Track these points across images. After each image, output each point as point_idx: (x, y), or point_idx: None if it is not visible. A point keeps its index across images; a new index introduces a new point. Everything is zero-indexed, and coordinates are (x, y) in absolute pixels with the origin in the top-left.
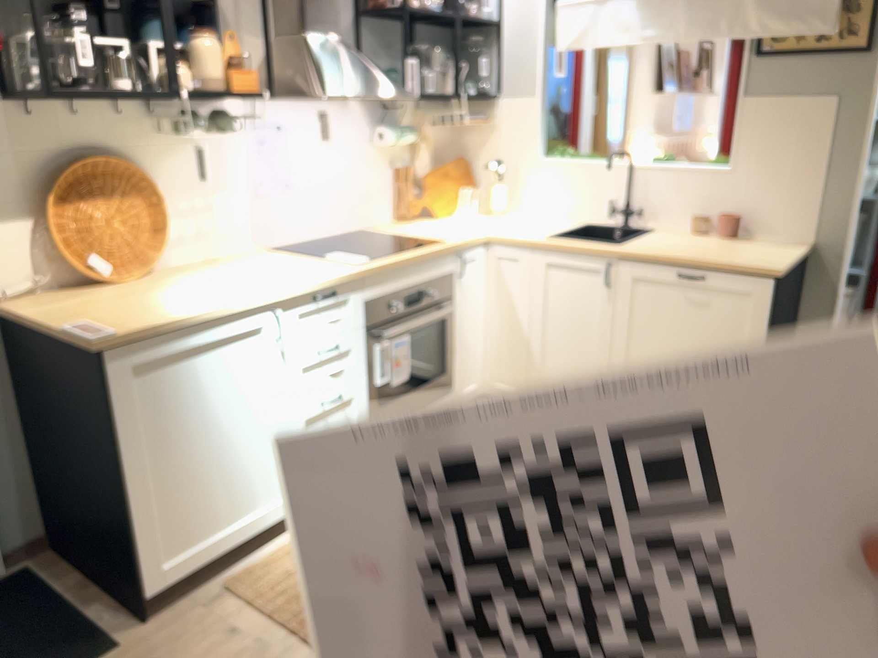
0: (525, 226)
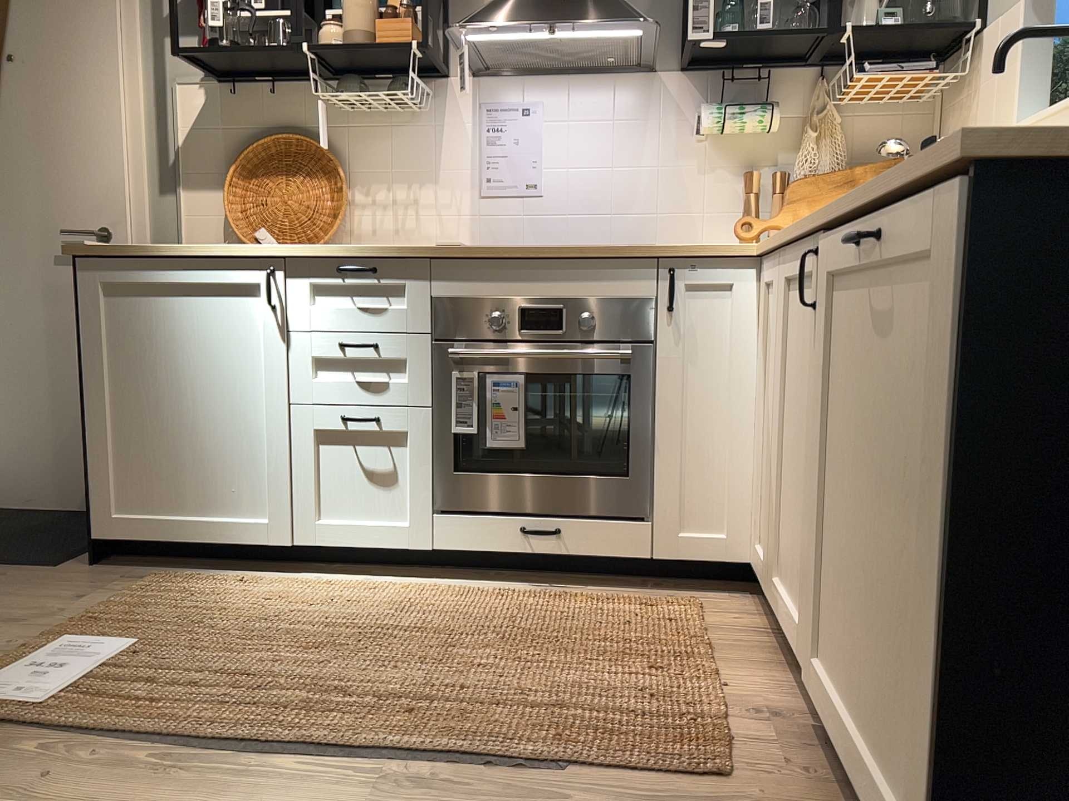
0: None
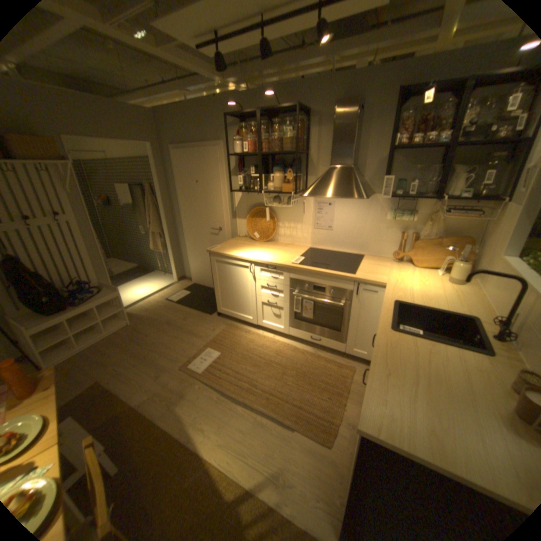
0: (431, 293)
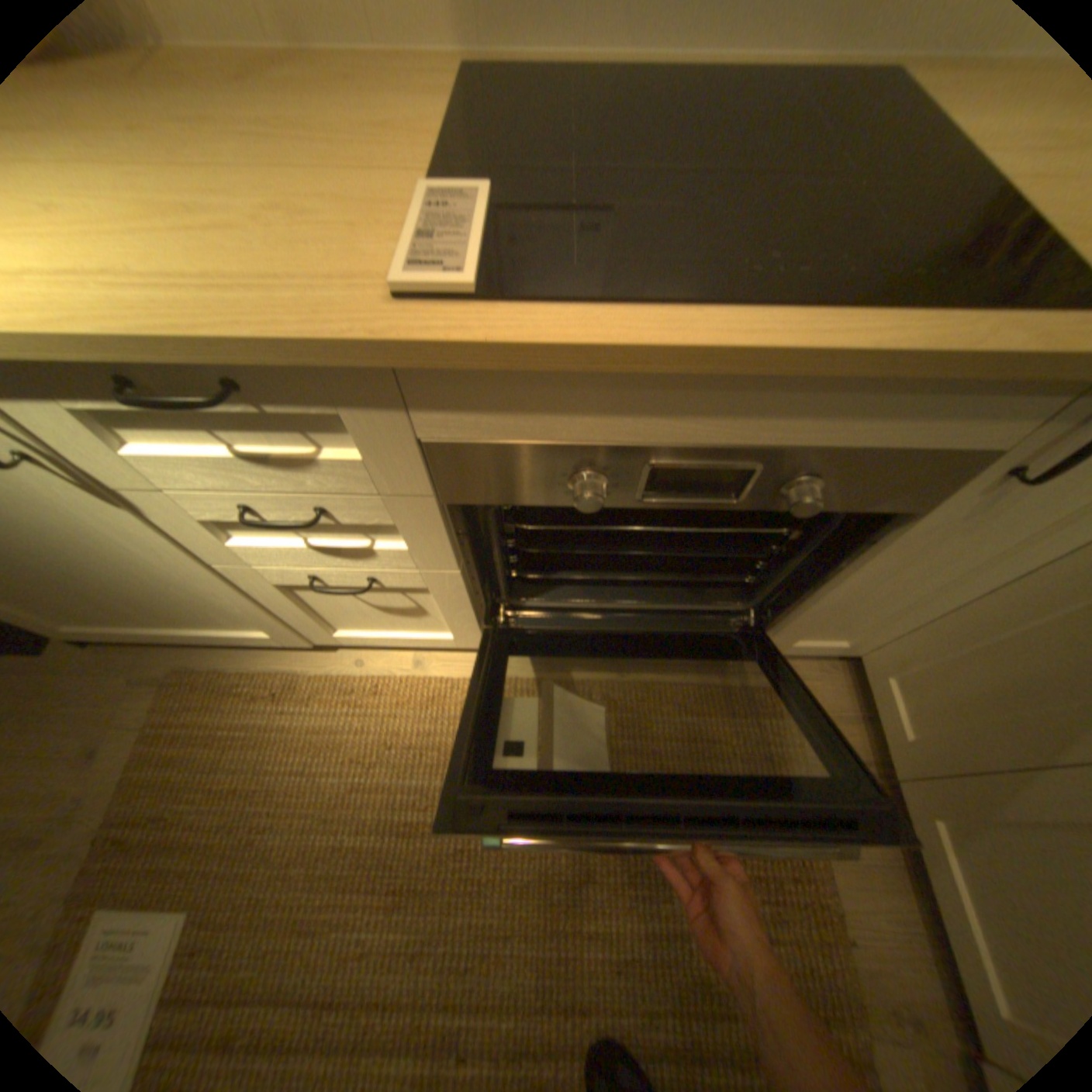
0: None
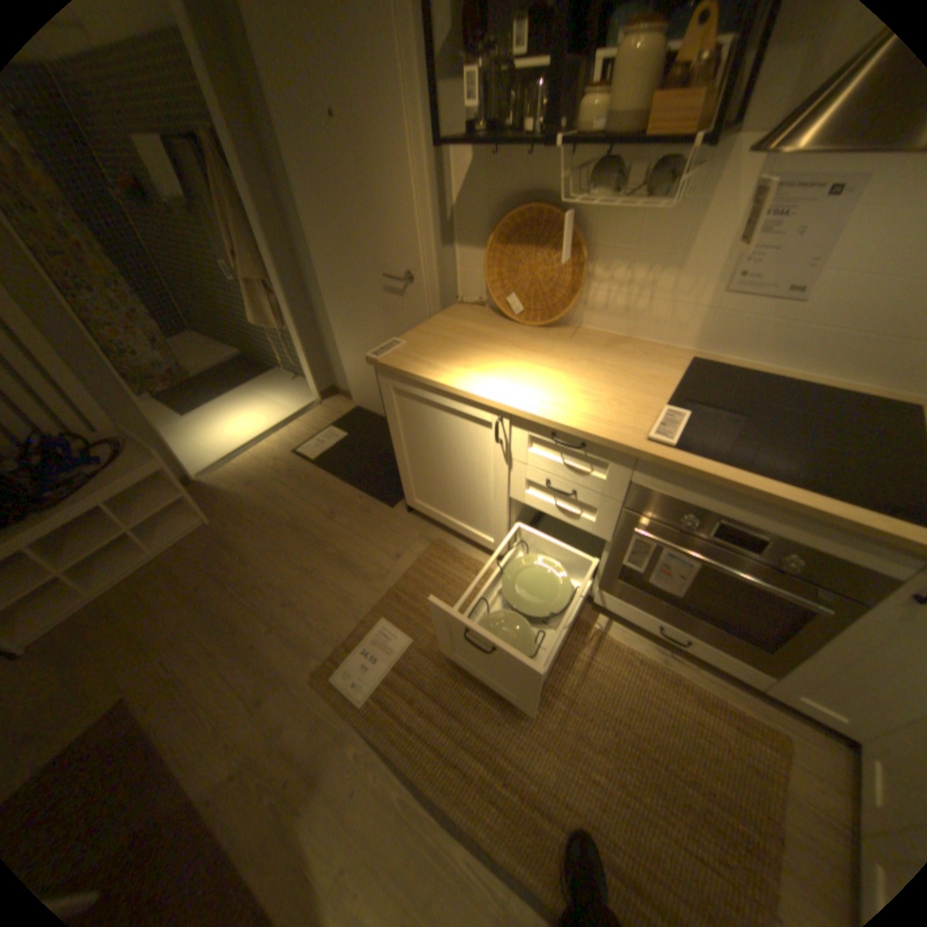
0: None
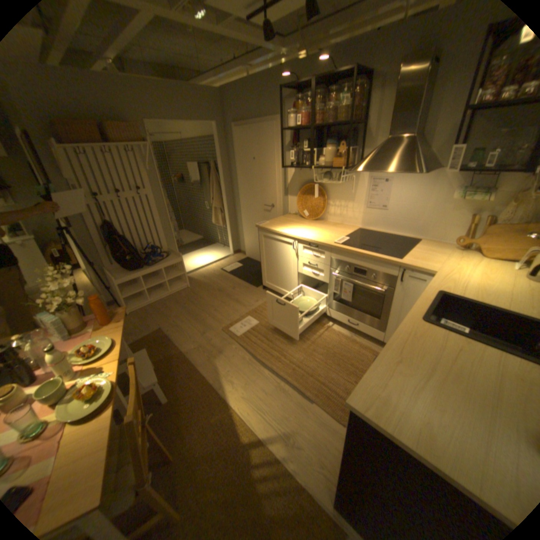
0: (493, 288)
